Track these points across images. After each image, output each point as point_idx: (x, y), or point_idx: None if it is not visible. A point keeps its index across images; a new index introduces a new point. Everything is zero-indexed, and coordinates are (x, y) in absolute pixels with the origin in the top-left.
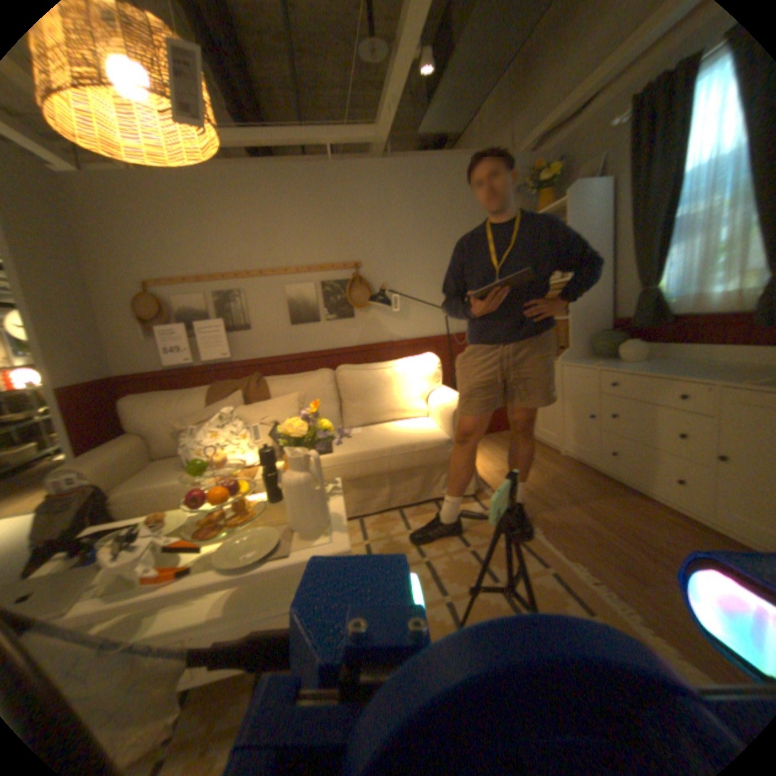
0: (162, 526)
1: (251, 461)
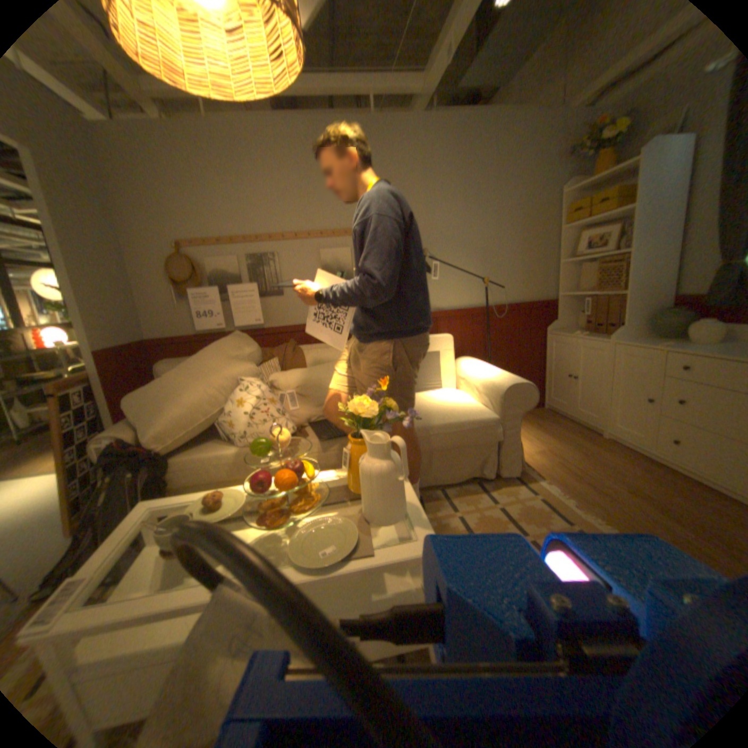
0: (217, 507)
1: (293, 435)
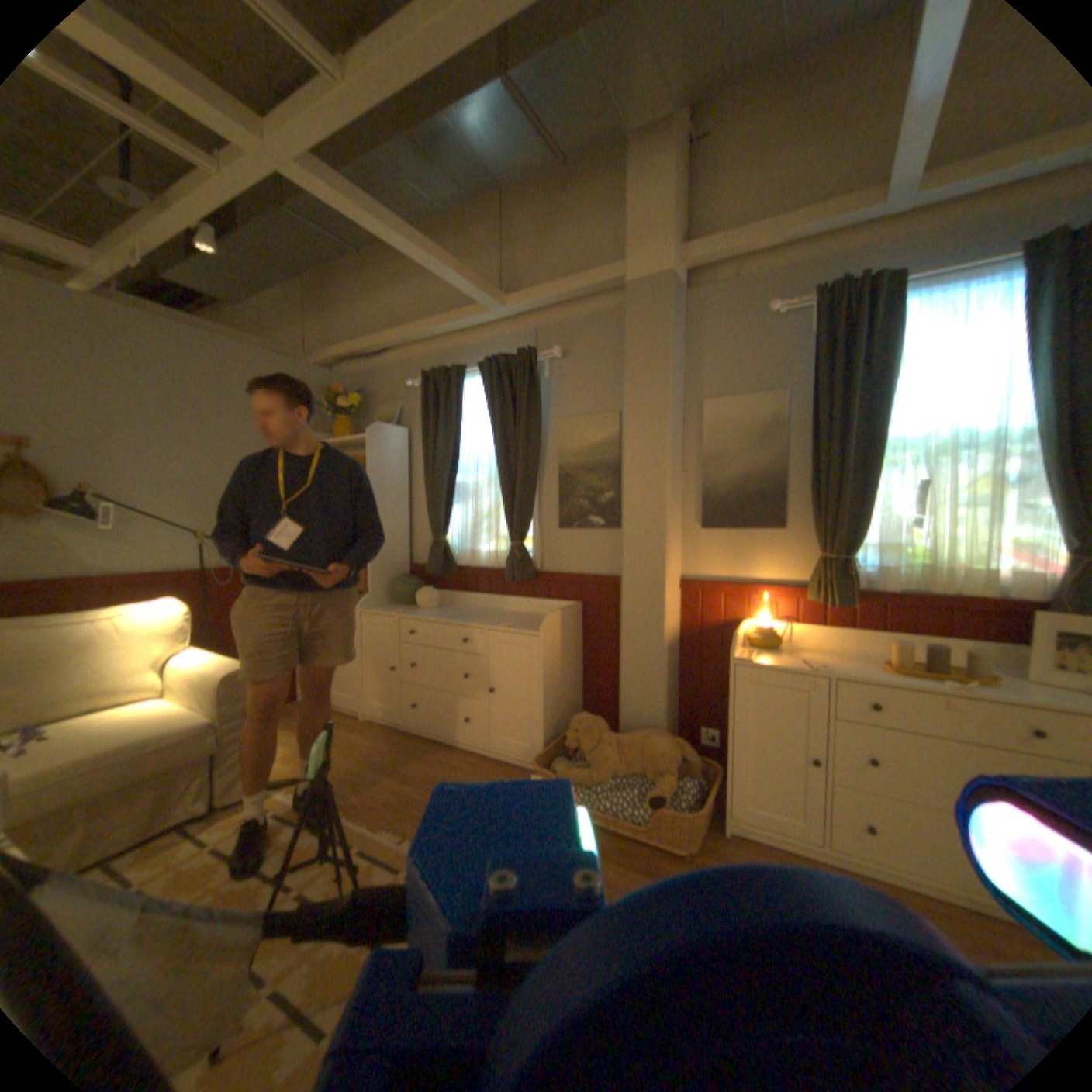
0: None
1: None
